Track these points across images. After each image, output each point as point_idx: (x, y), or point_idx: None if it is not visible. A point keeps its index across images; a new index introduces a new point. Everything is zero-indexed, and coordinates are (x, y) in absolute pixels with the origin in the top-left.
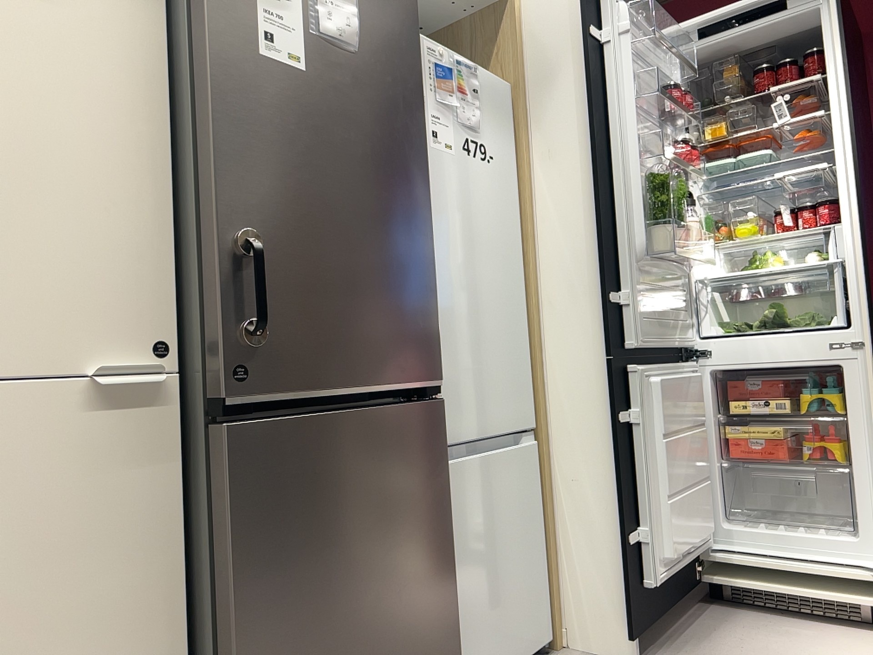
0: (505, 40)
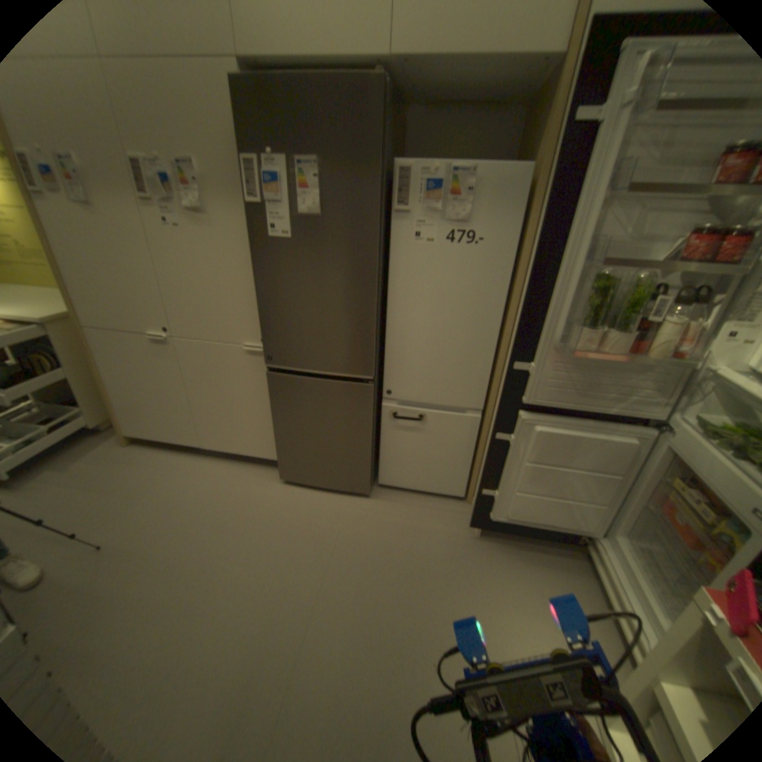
0: (553, 108)
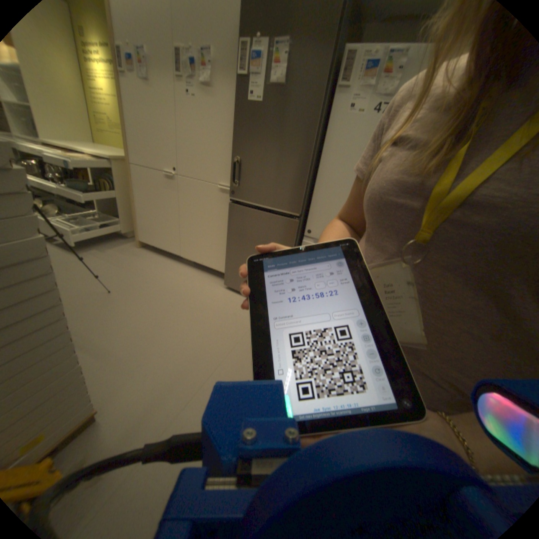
0: None
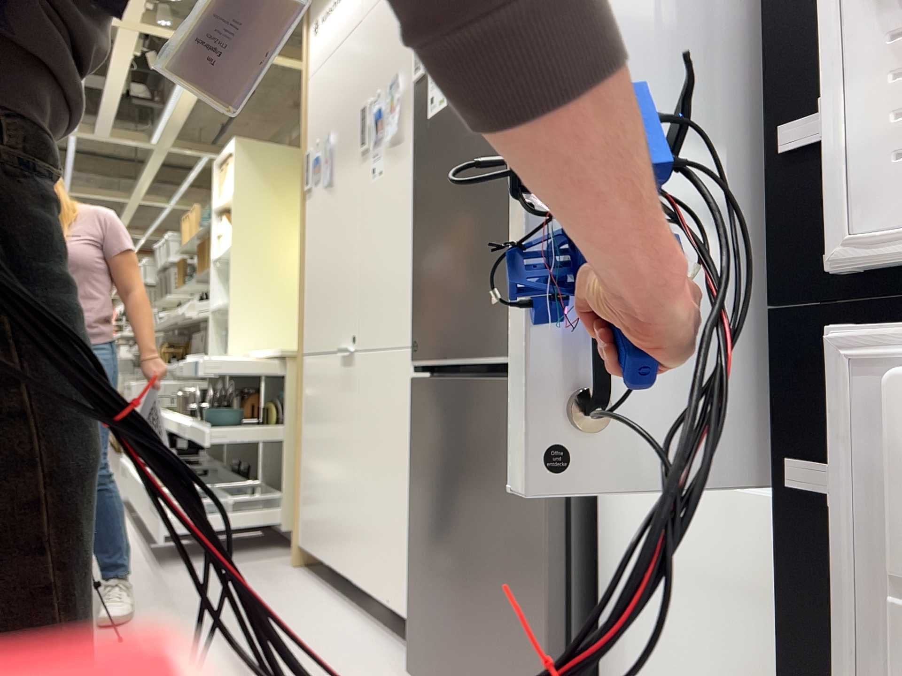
0: None
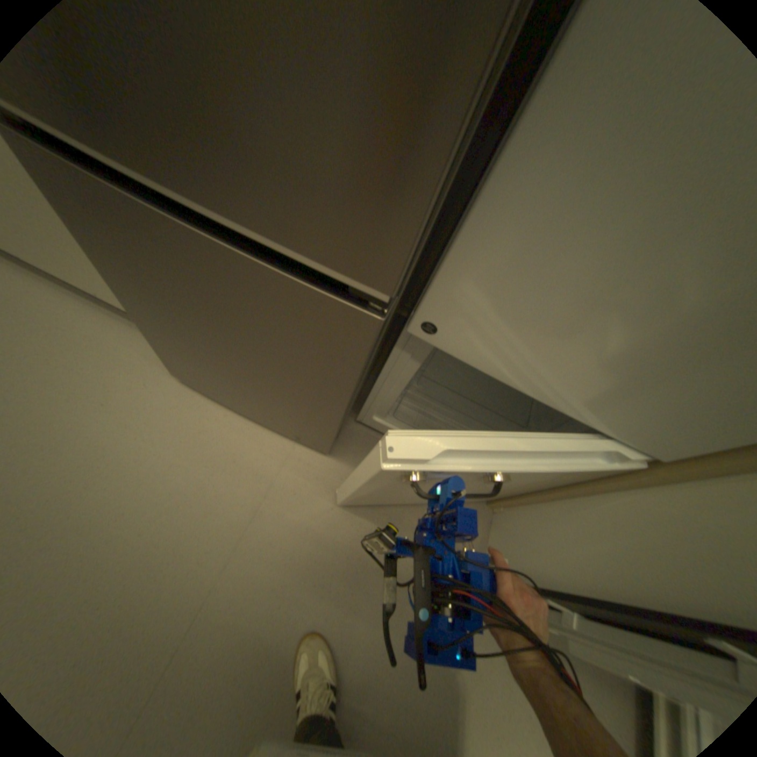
0: None
